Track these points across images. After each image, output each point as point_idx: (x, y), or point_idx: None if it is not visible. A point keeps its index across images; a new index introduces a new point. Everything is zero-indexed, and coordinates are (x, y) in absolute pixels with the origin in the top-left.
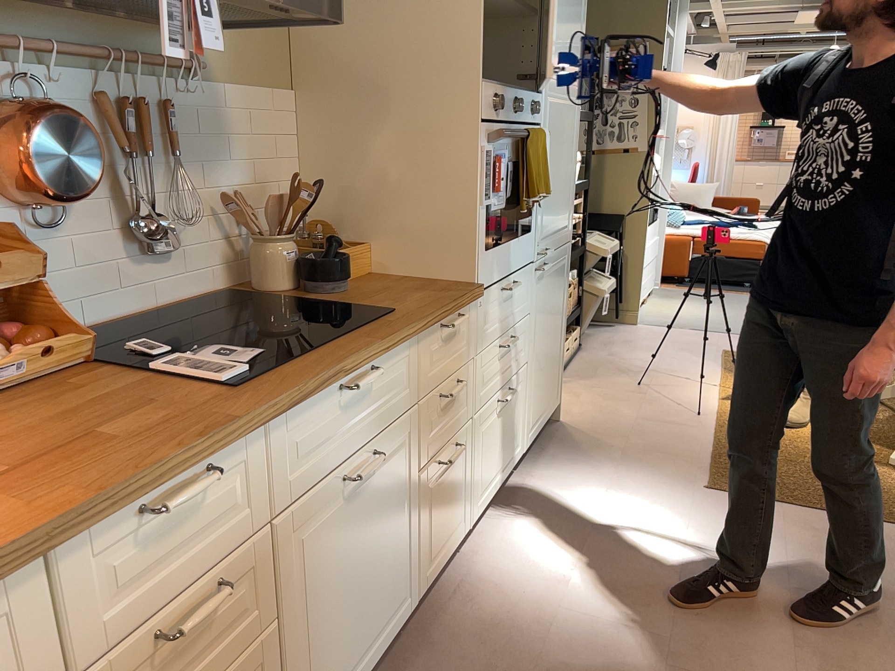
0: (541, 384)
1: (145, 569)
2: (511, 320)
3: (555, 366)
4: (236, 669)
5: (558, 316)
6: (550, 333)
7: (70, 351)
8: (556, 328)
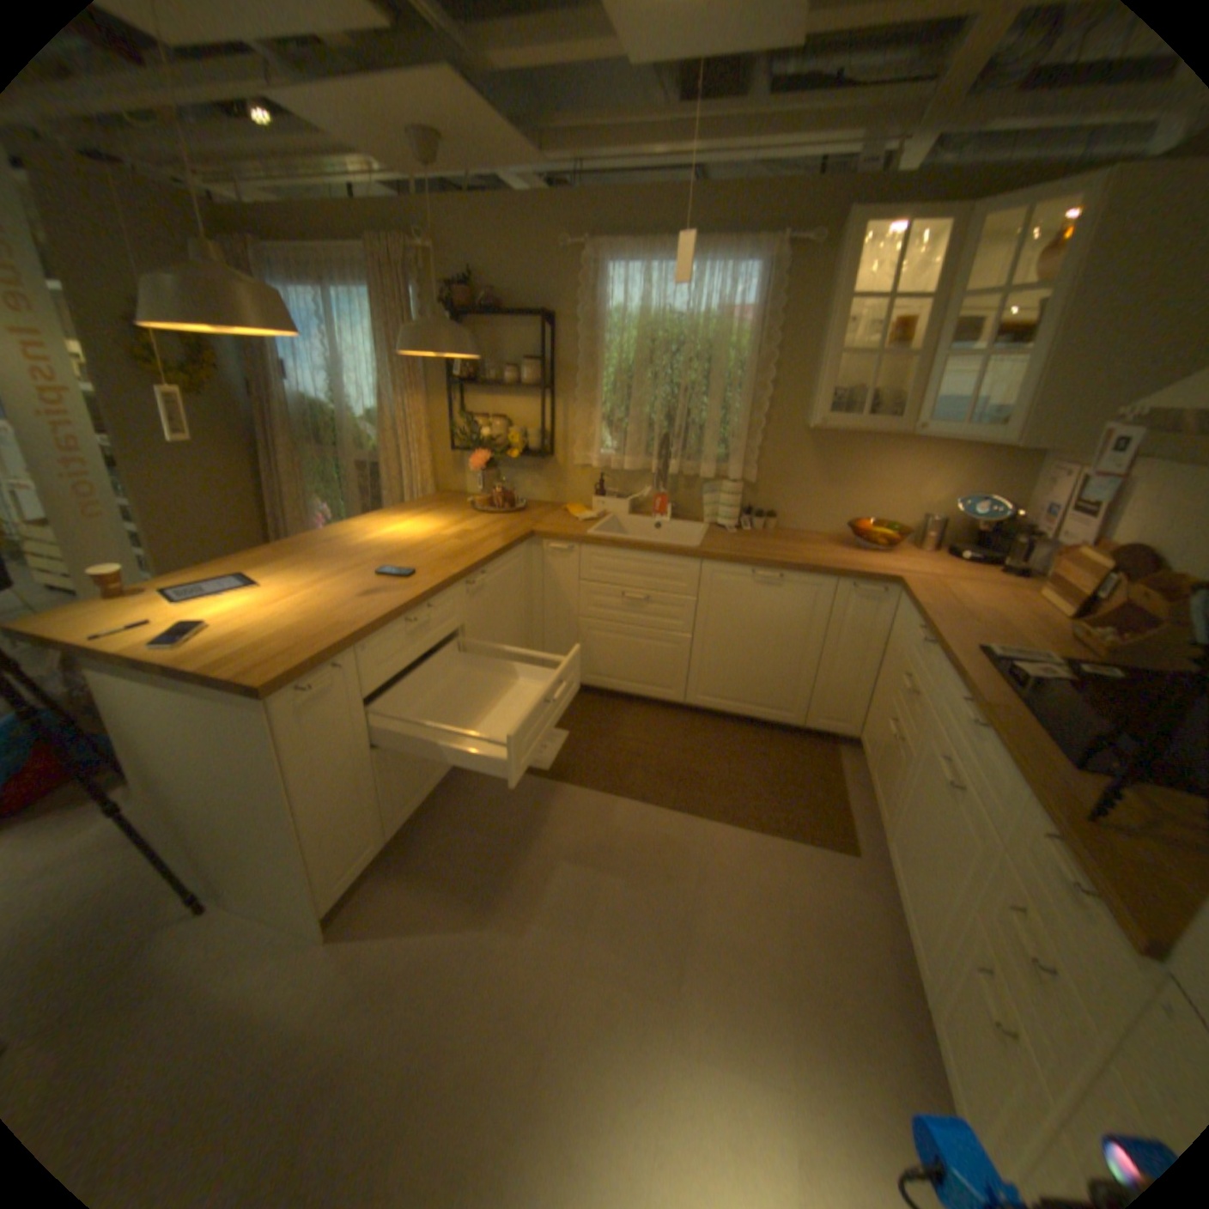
0: None
1: (919, 651)
2: None
3: None
4: (907, 742)
5: None
6: None
7: (1097, 645)
8: None
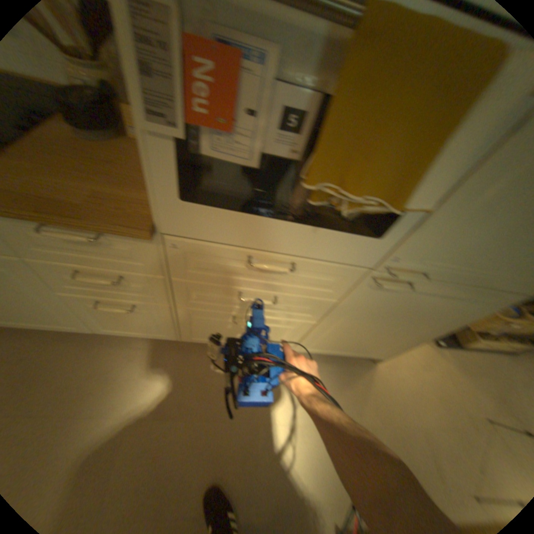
0: (346, 342)
1: None
2: (280, 288)
3: (388, 346)
4: None
5: (423, 328)
6: (390, 329)
7: None
8: (410, 331)
